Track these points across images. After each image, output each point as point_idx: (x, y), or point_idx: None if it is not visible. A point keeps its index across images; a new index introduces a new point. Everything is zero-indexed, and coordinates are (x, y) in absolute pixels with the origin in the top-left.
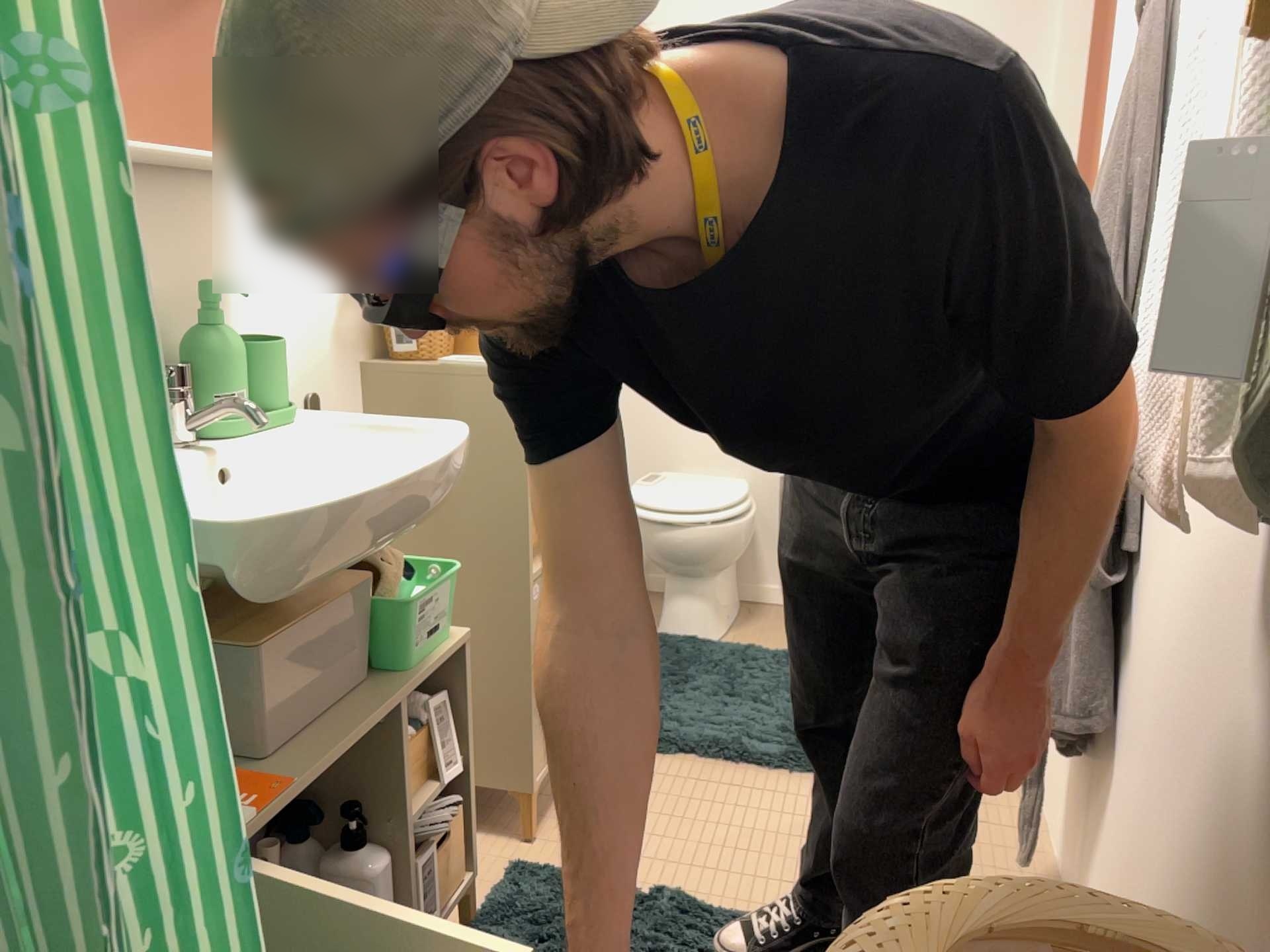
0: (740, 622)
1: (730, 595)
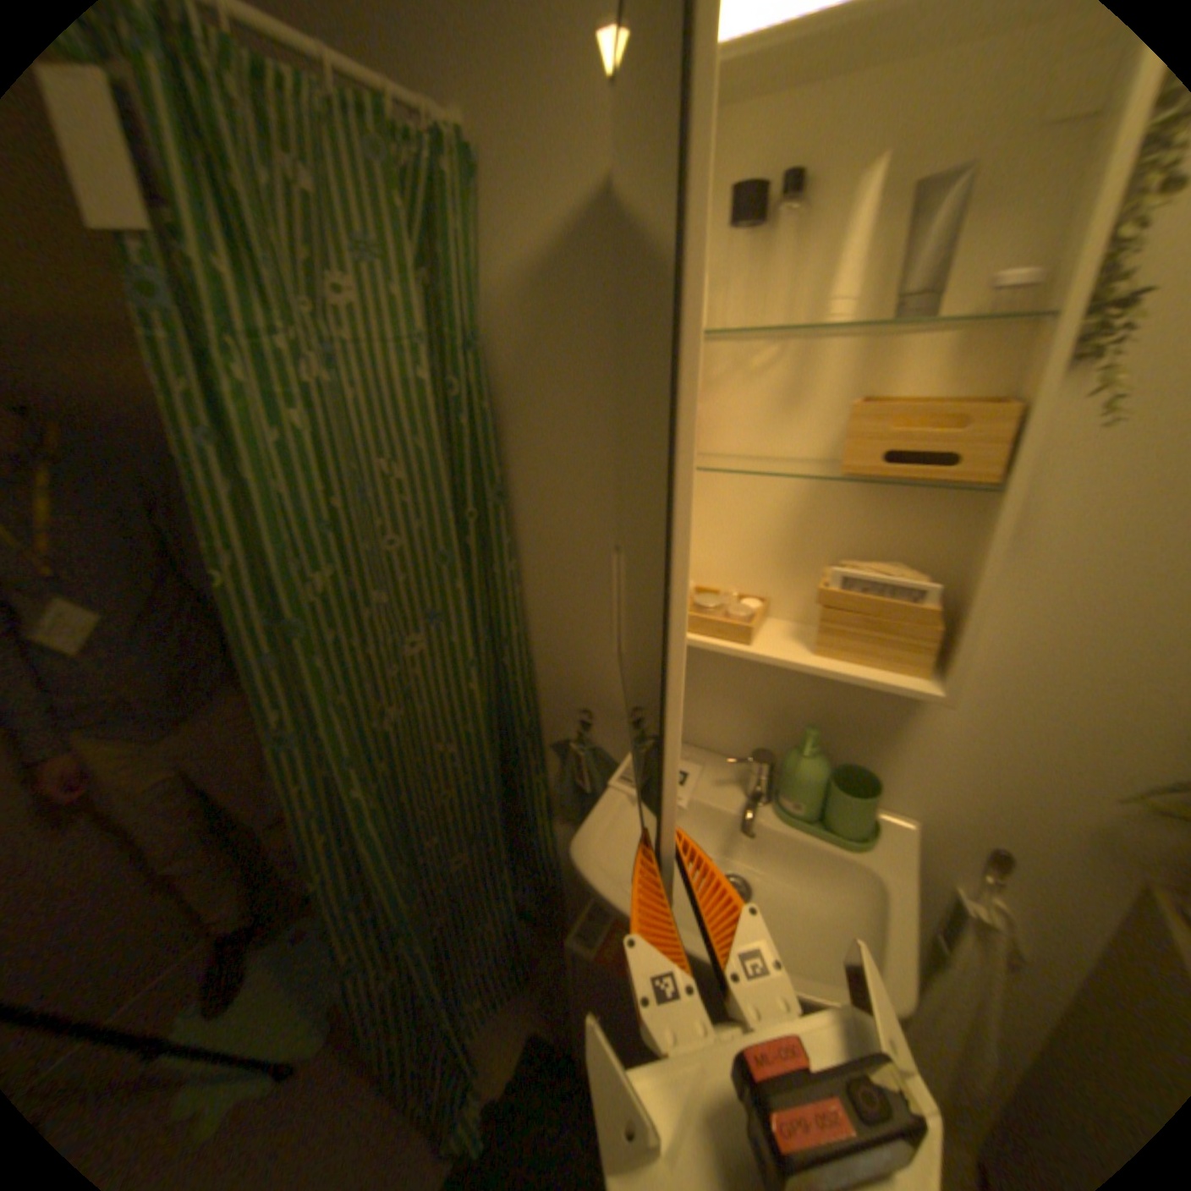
0: None
1: None
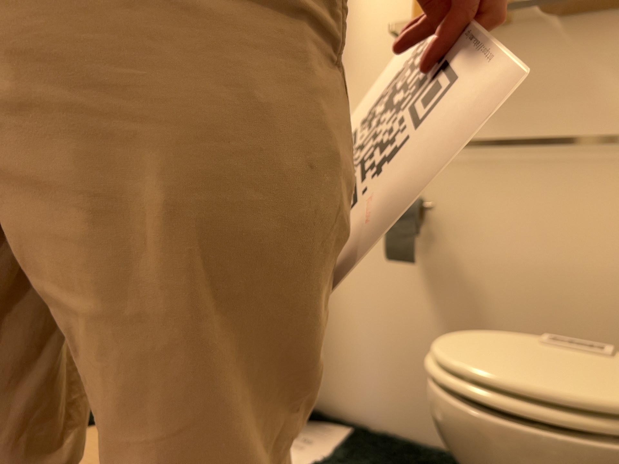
0: None
1: None
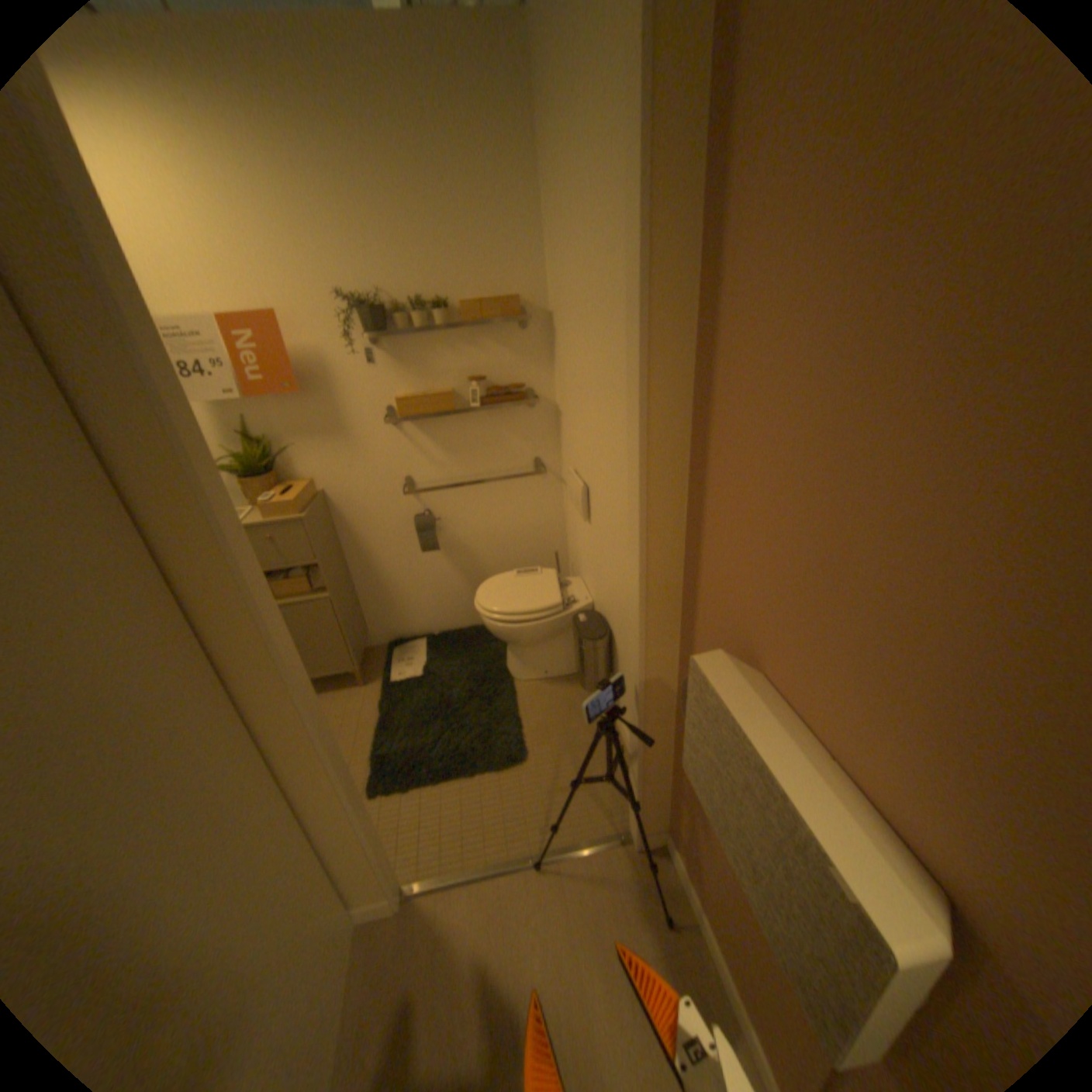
0: (558, 679)
1: (552, 661)
